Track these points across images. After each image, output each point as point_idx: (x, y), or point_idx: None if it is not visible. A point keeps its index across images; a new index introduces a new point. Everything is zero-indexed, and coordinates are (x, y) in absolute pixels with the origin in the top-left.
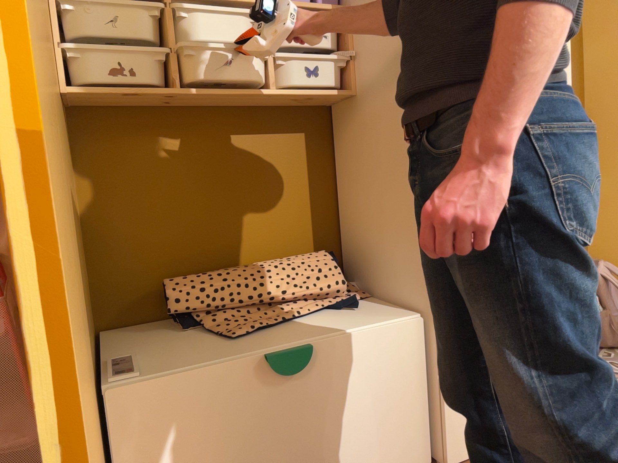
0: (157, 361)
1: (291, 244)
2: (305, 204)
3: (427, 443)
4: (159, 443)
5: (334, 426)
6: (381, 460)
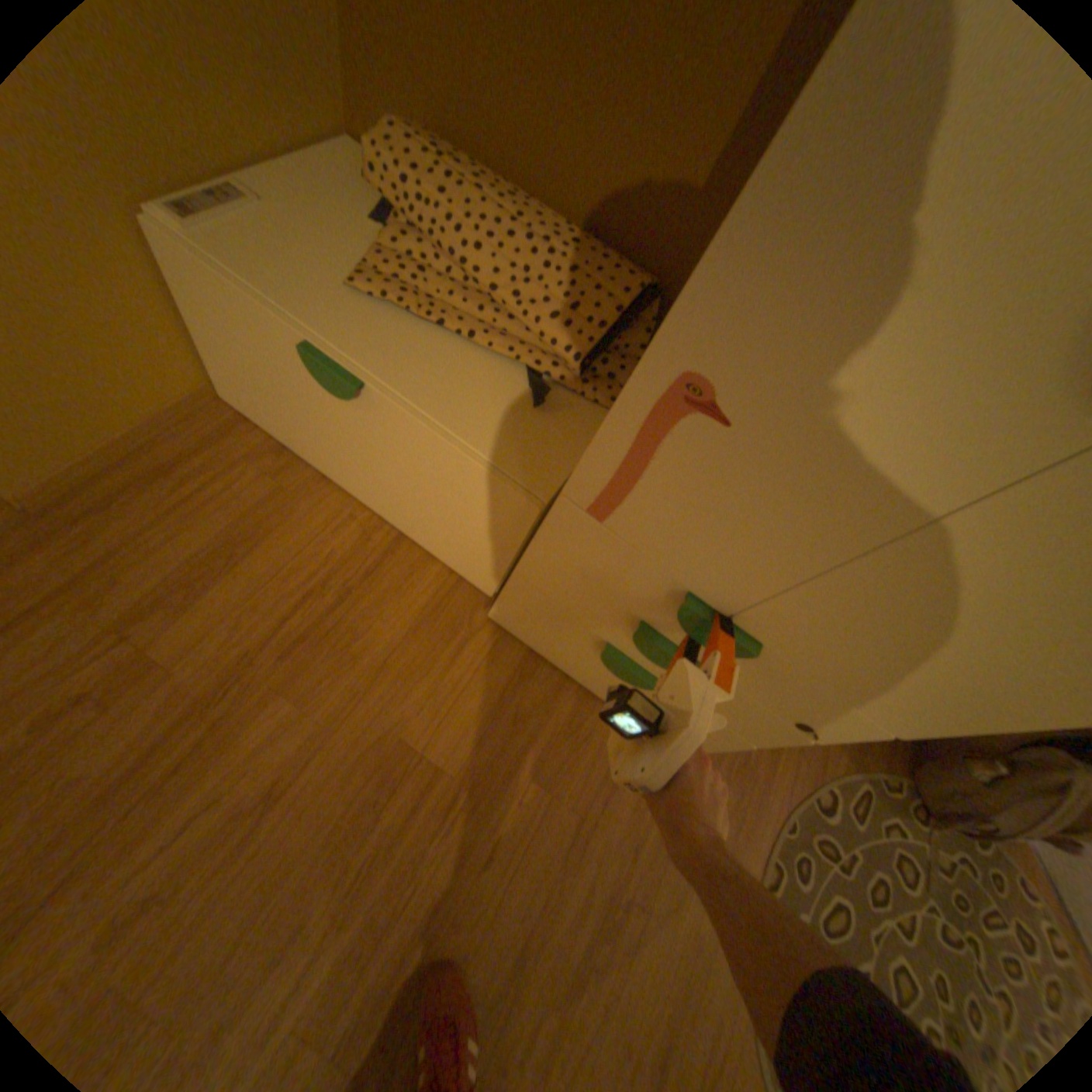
0: (250, 229)
1: (630, 221)
2: (703, 156)
3: (492, 584)
4: (210, 319)
5: (390, 477)
6: (437, 544)
